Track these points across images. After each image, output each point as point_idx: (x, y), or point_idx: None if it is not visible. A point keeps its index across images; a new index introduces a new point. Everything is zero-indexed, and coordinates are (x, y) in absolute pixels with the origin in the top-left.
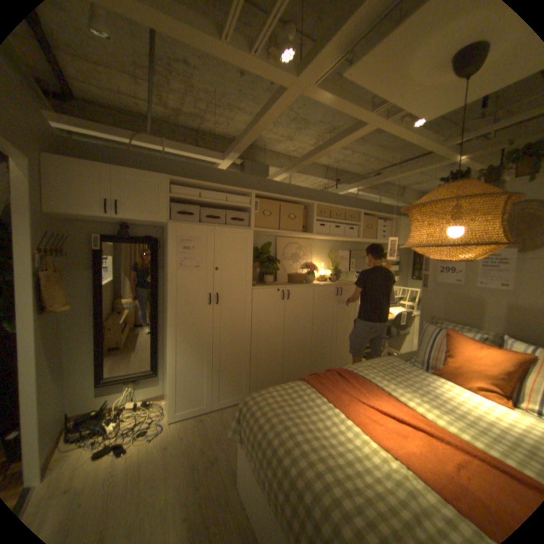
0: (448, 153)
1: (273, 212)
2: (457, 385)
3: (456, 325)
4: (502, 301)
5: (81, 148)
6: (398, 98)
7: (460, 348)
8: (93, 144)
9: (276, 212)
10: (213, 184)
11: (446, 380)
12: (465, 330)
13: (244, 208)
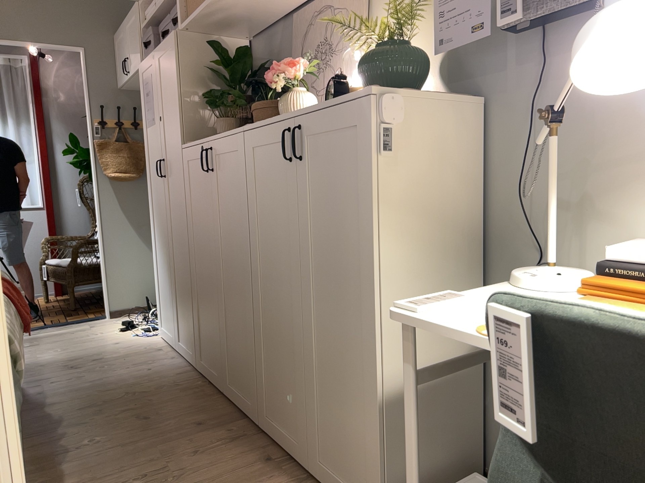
0: None
1: None
2: None
3: None
4: None
5: None
6: None
7: None
8: None
9: None
10: None
11: None
12: None
13: None
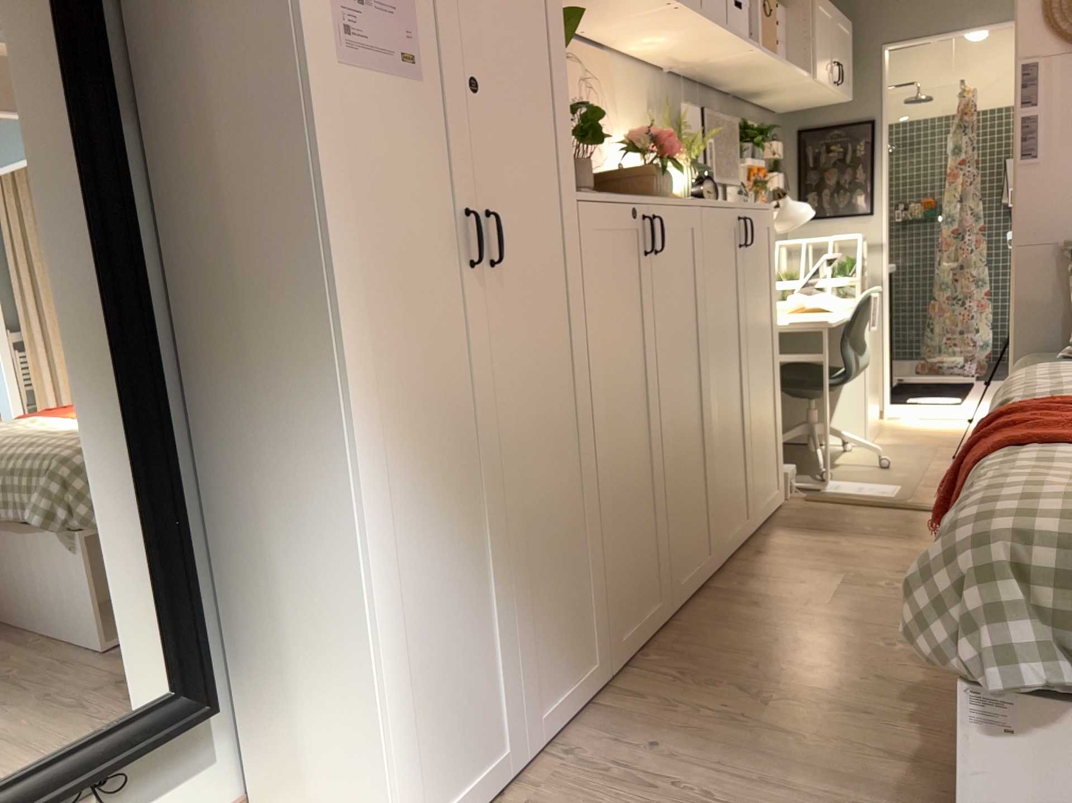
0: None
1: None
2: None
3: None
4: None
5: None
6: None
7: None
8: None
9: None
10: None
11: None
12: None
13: None
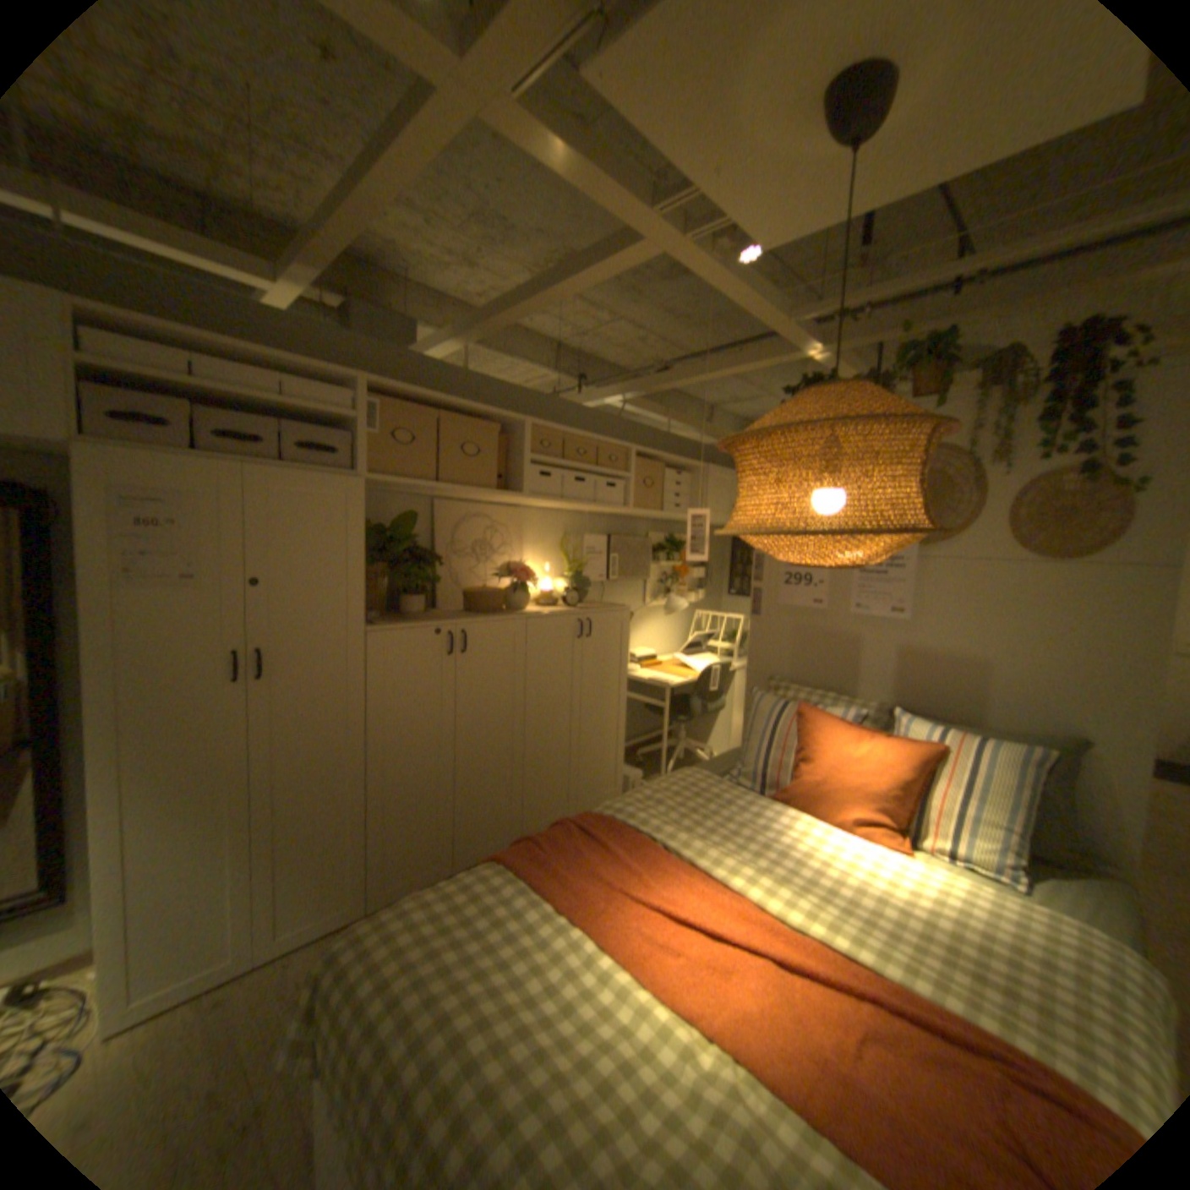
0: (799, 337)
1: (422, 434)
2: (818, 820)
3: (811, 690)
4: (889, 640)
5: None
6: (708, 180)
7: (823, 742)
8: None
9: (430, 436)
10: (235, 342)
11: (798, 810)
12: (828, 700)
13: (338, 417)
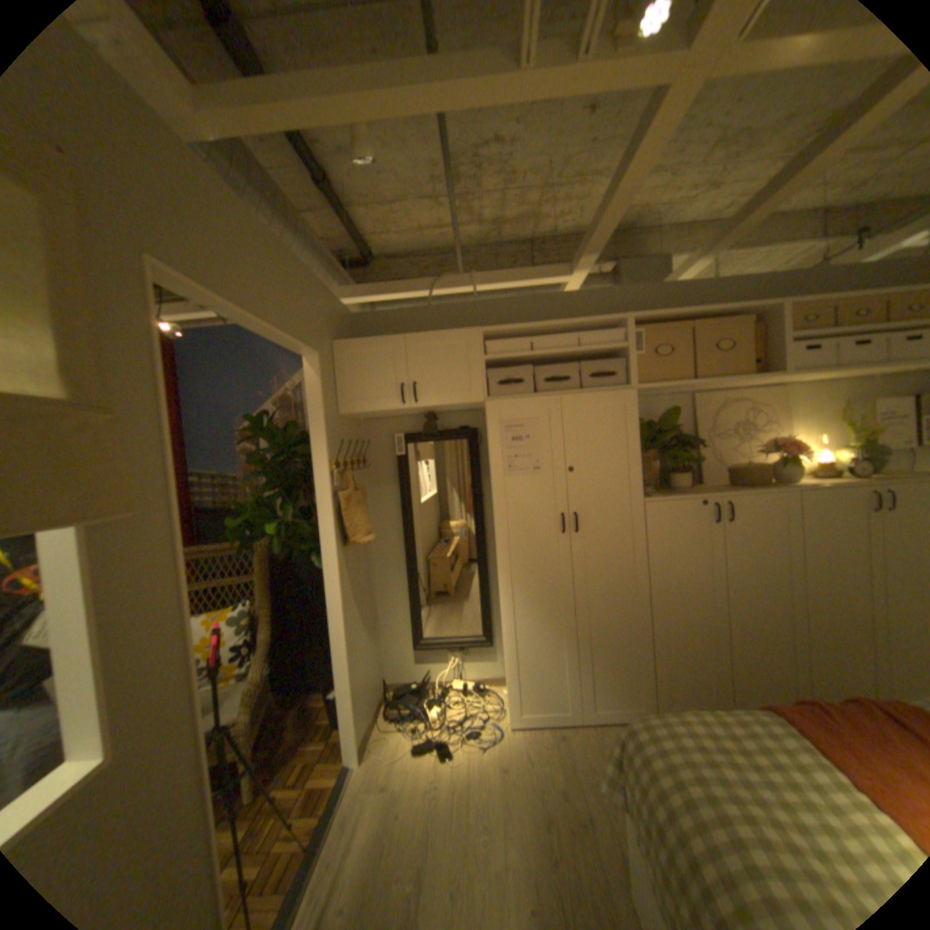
0: None
1: (679, 345)
2: None
3: None
4: None
5: (374, 322)
6: None
7: None
8: (387, 312)
9: (686, 345)
10: (552, 323)
11: None
12: None
13: (614, 351)
